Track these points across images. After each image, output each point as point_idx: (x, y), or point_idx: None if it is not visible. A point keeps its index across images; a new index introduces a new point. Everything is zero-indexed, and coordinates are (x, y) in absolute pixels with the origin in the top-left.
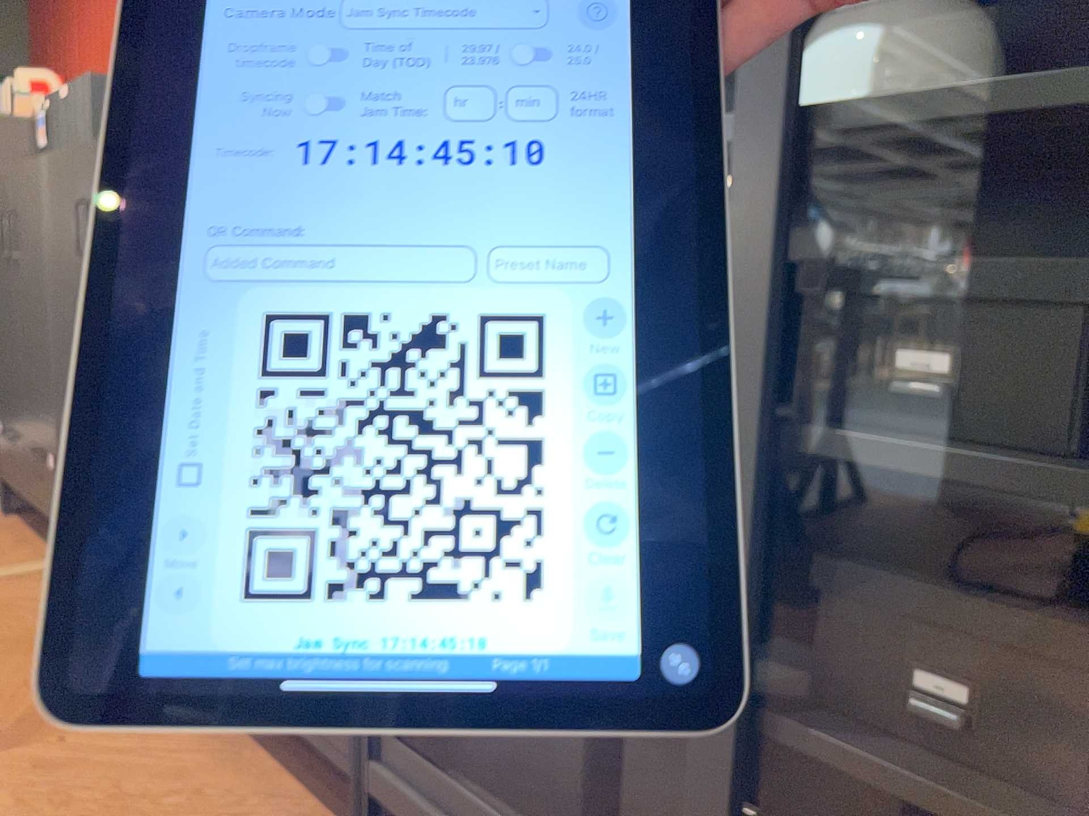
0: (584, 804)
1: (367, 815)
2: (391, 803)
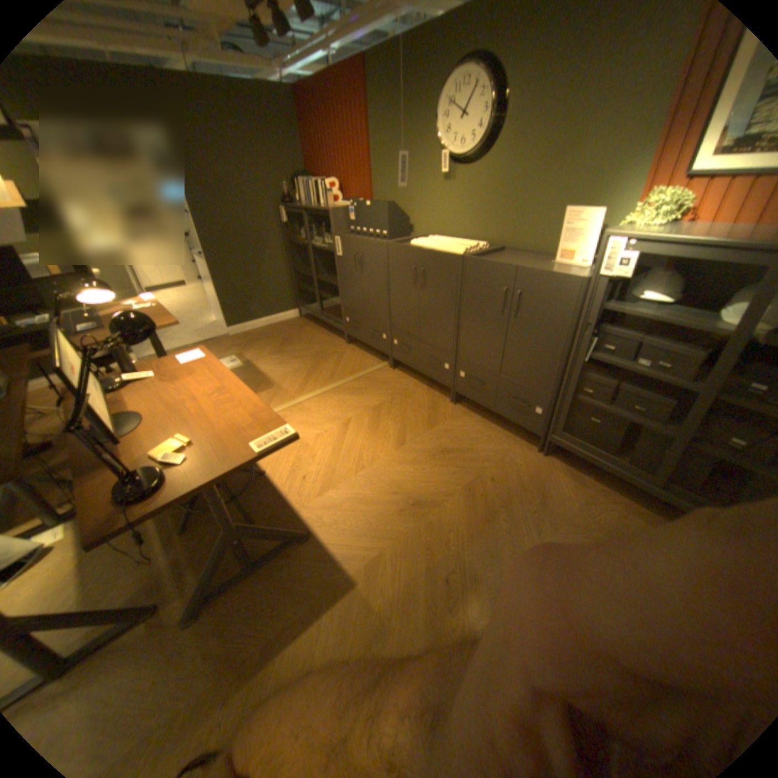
0: (622, 446)
1: (552, 443)
2: (563, 442)
